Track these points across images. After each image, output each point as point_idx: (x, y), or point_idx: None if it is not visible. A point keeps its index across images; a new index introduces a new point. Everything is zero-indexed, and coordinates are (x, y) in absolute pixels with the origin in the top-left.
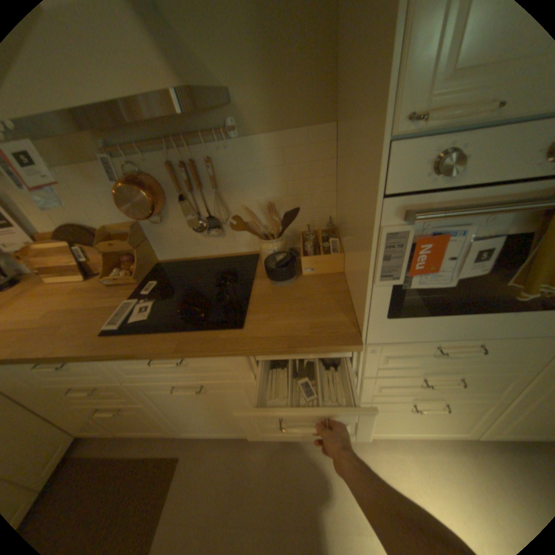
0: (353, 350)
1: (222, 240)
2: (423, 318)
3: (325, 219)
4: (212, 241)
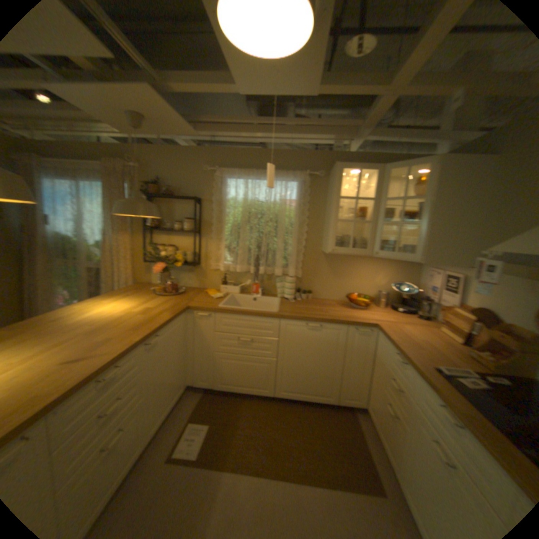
0: None
1: None
2: None
3: None
4: None
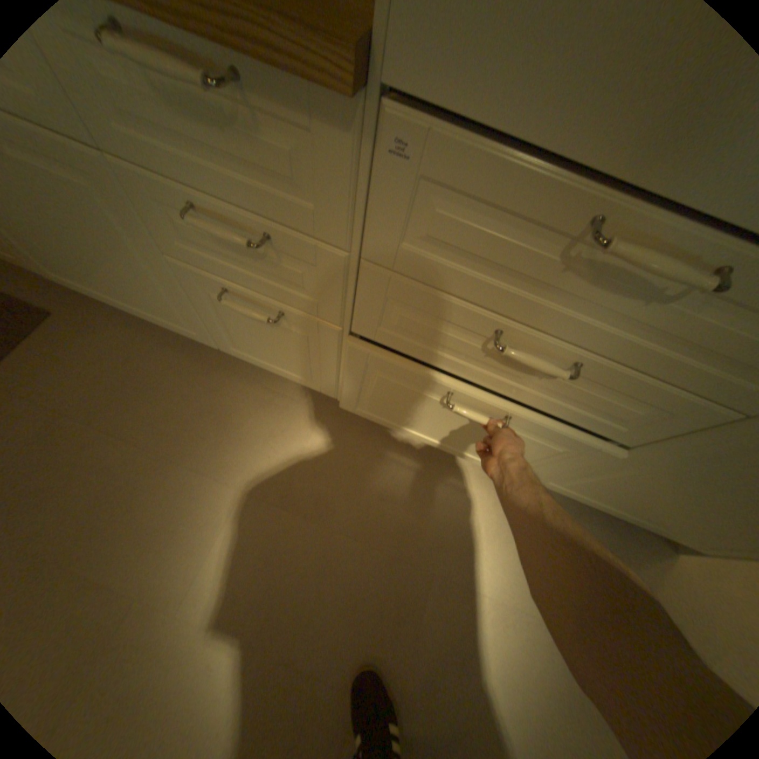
0: (325, 83)
1: None
2: None
3: None
4: None
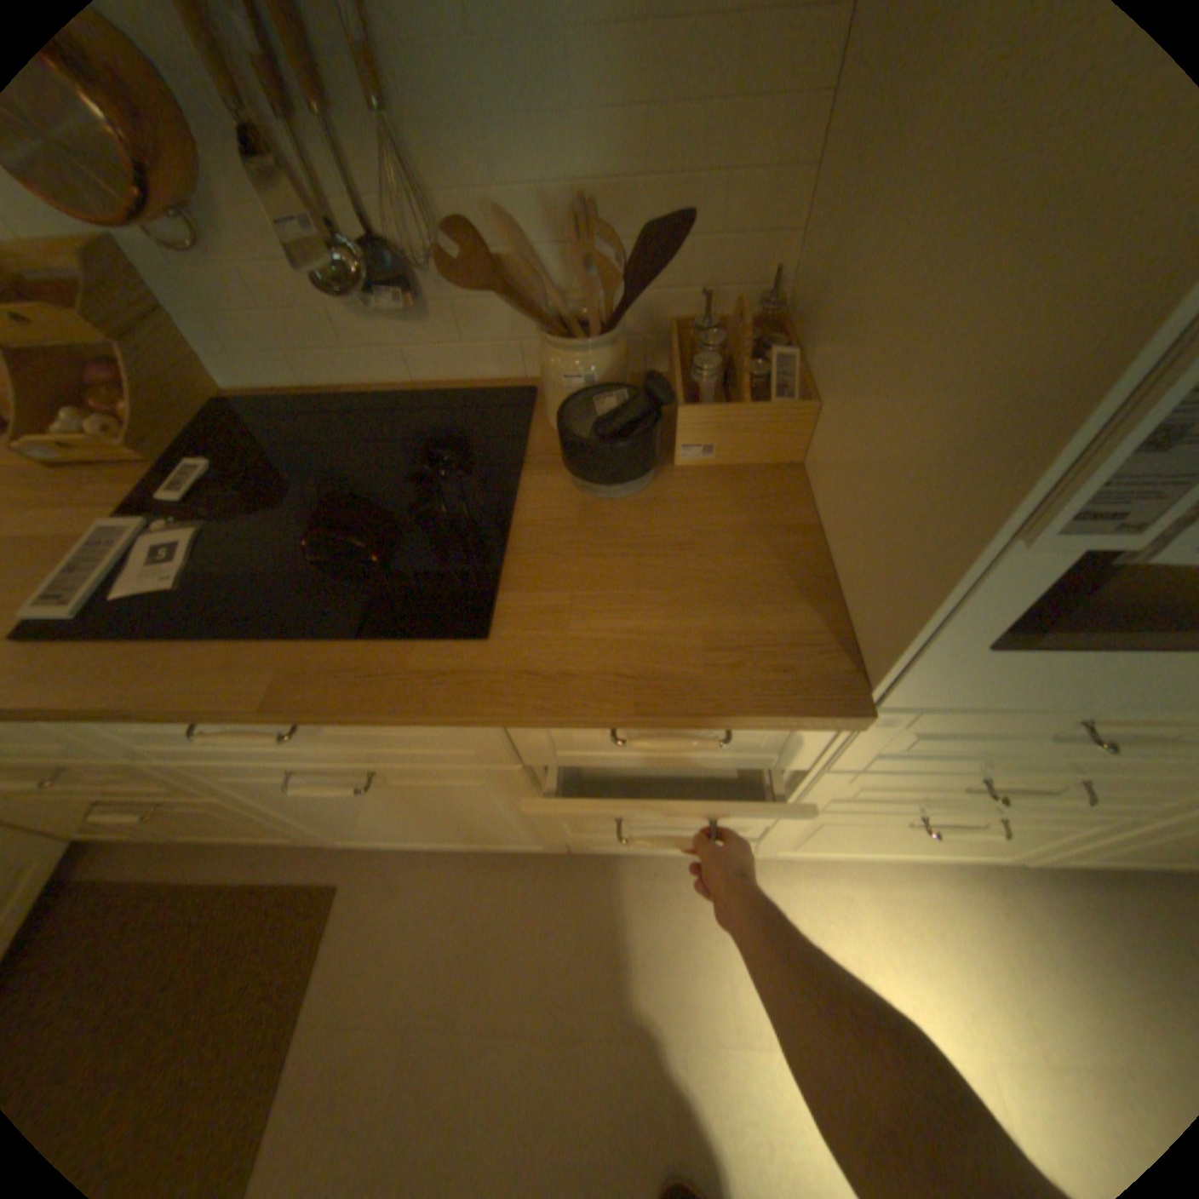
0: (836, 726)
1: (417, 329)
2: (1112, 653)
3: (759, 279)
4: (386, 330)
